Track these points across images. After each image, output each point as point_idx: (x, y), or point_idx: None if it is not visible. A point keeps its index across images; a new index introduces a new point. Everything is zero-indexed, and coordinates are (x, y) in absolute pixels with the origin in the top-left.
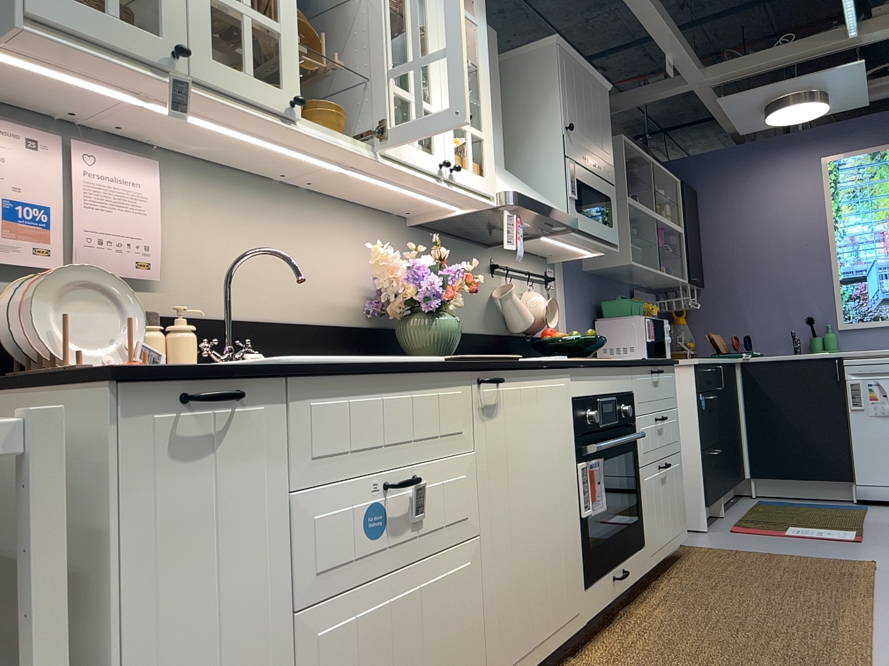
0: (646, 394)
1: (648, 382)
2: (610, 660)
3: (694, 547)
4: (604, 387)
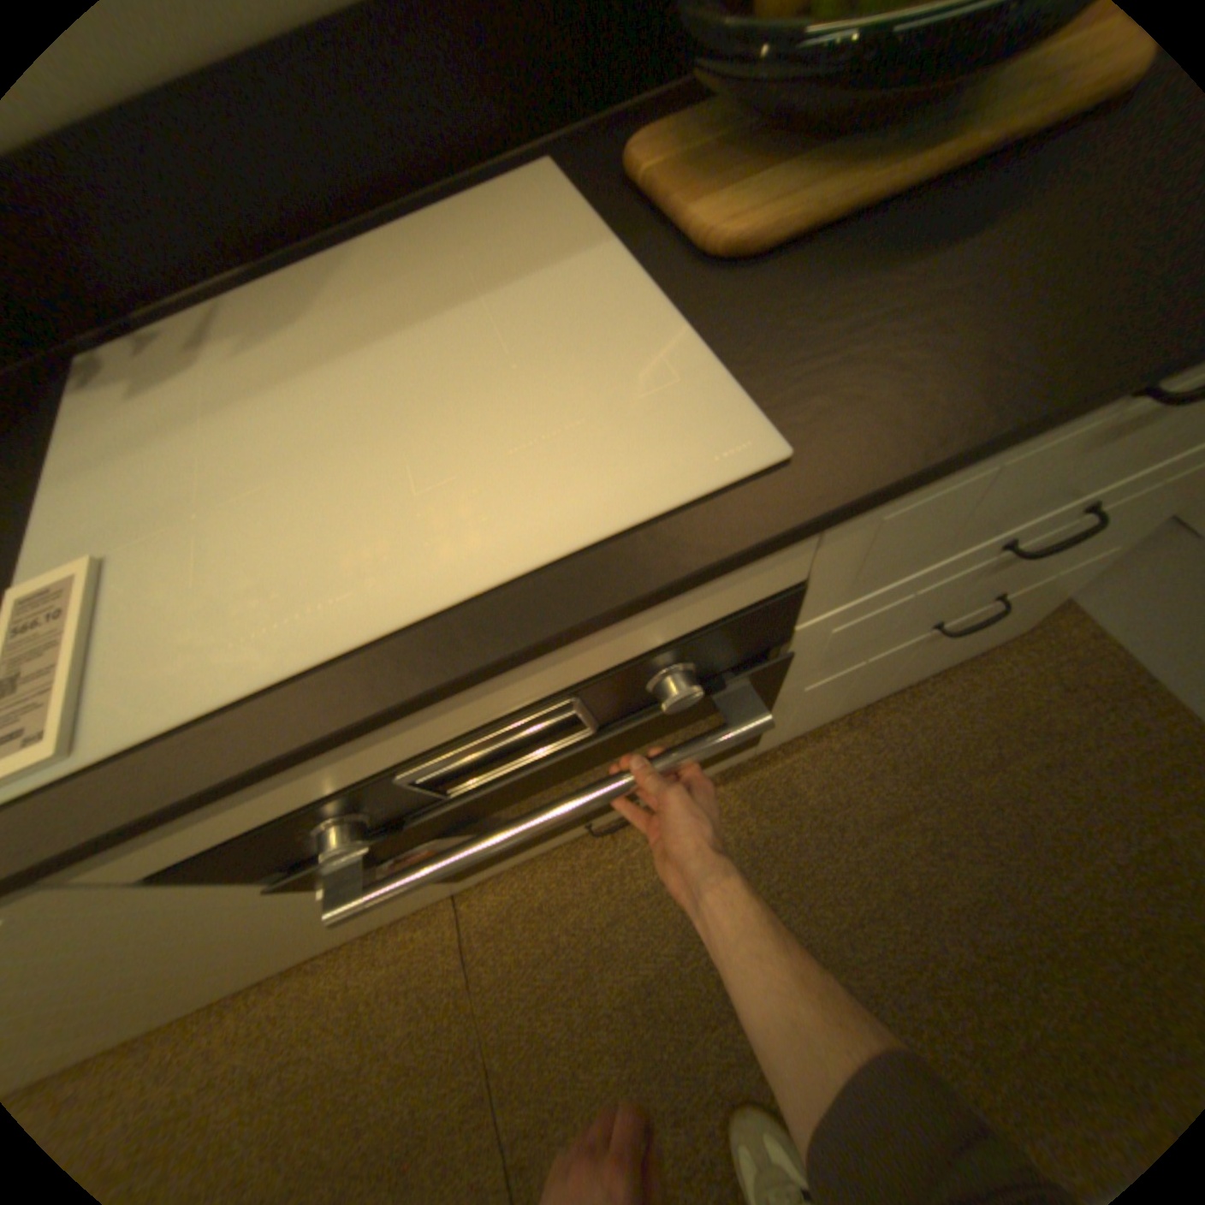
0: (958, 523)
1: (1026, 465)
2: (489, 932)
3: (1063, 612)
4: (440, 728)
